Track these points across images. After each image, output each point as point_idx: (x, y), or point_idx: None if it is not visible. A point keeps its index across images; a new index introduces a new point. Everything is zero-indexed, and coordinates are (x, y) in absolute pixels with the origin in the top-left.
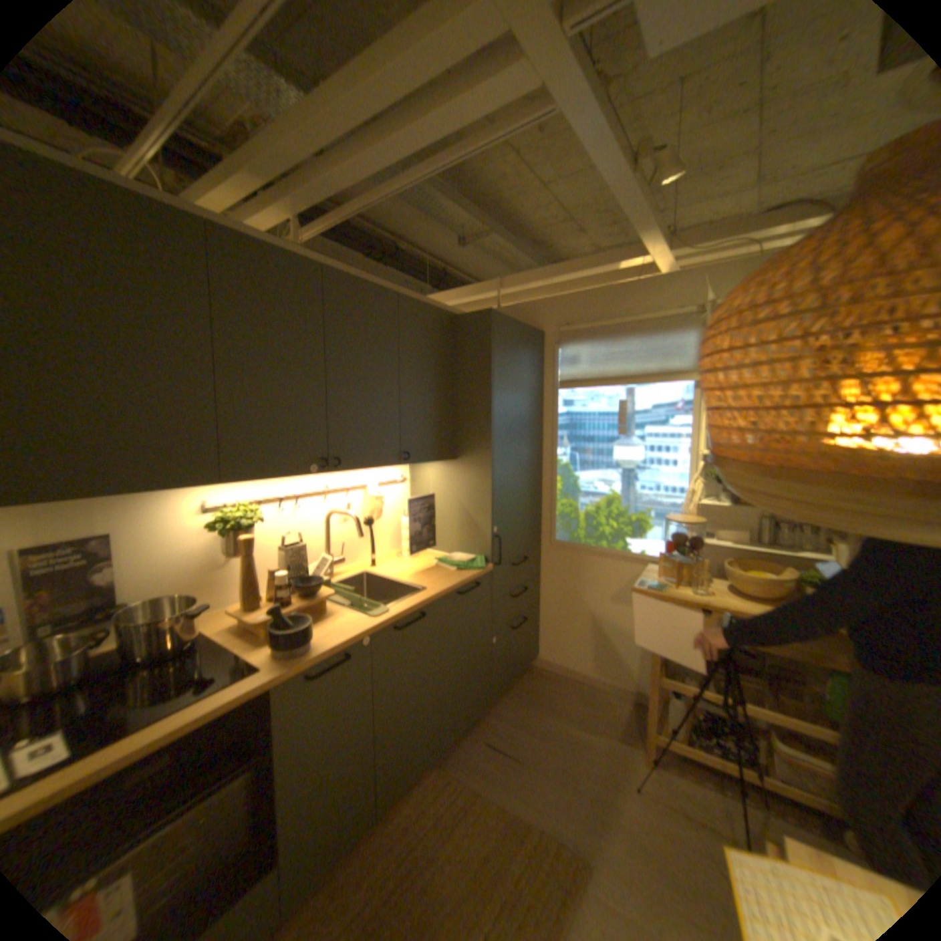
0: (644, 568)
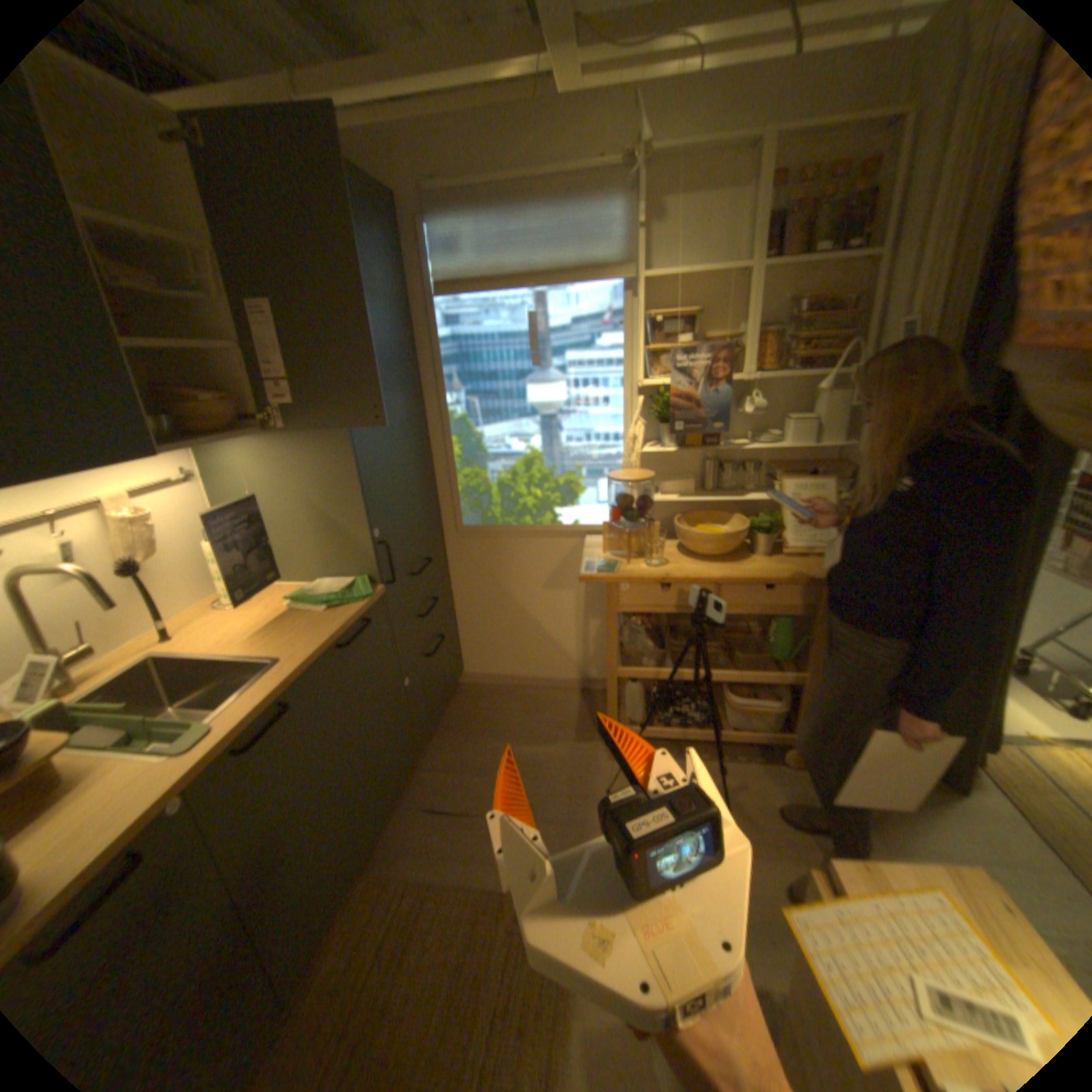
0: (578, 540)
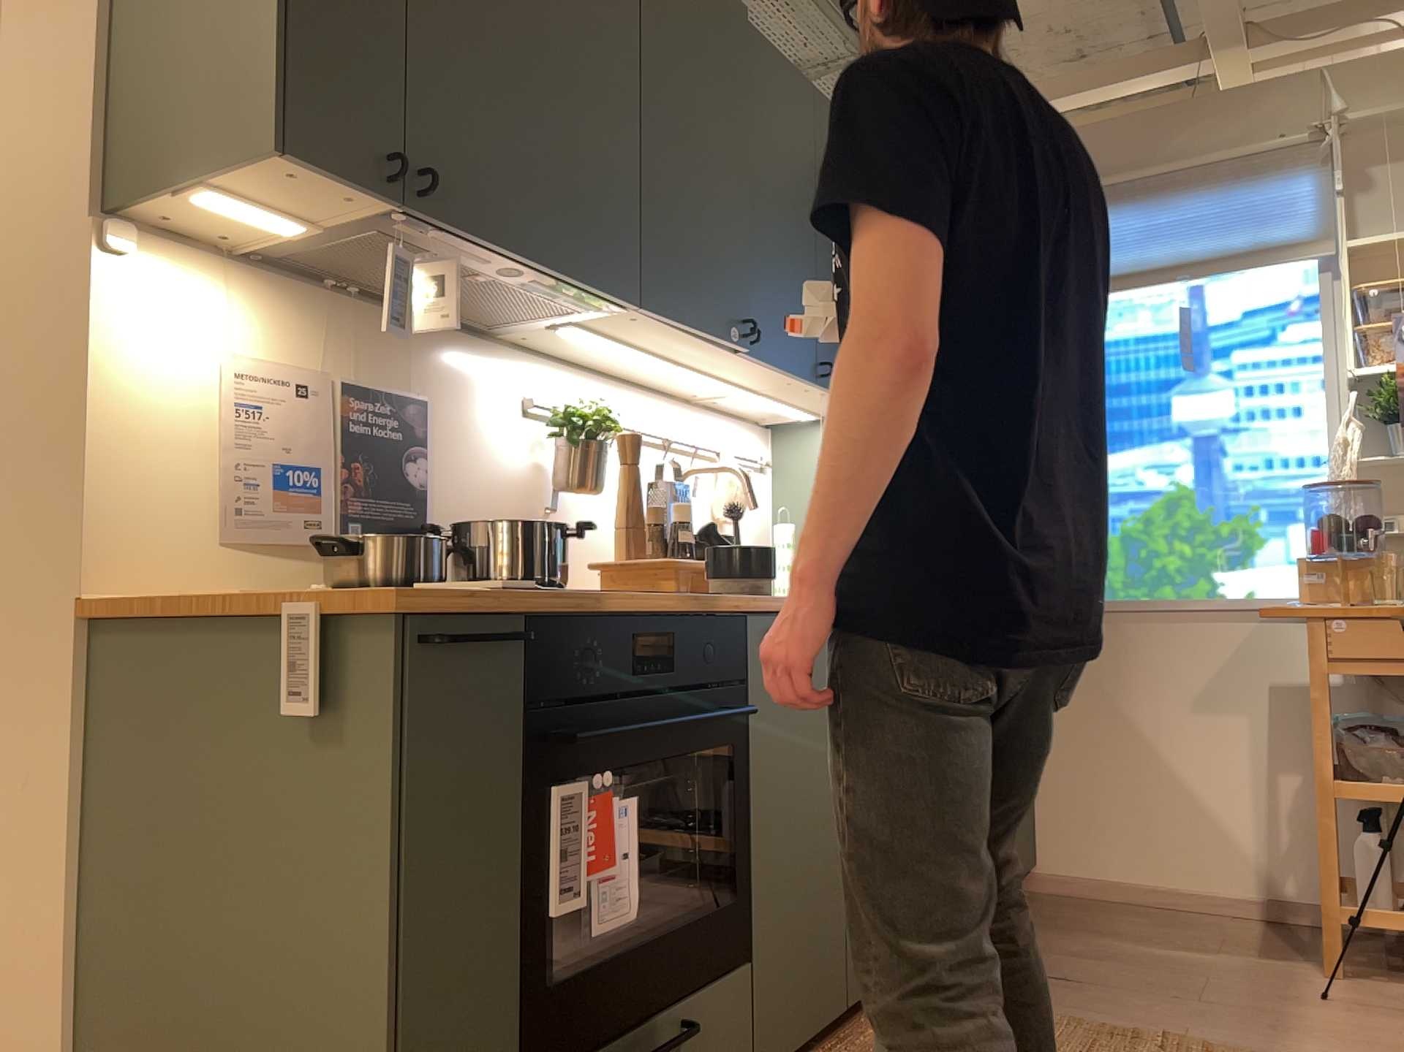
0: (1255, 623)
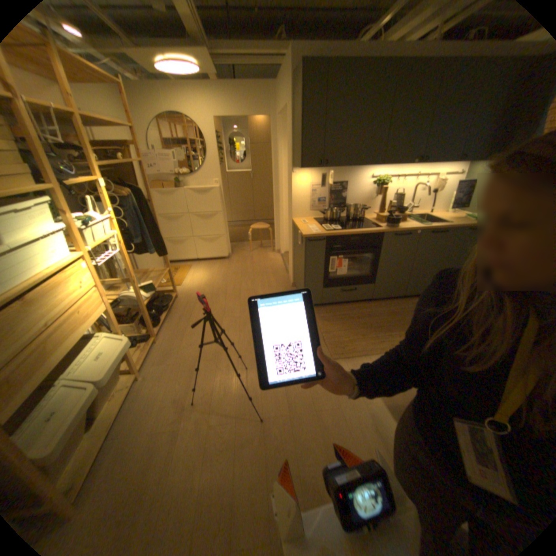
0: None
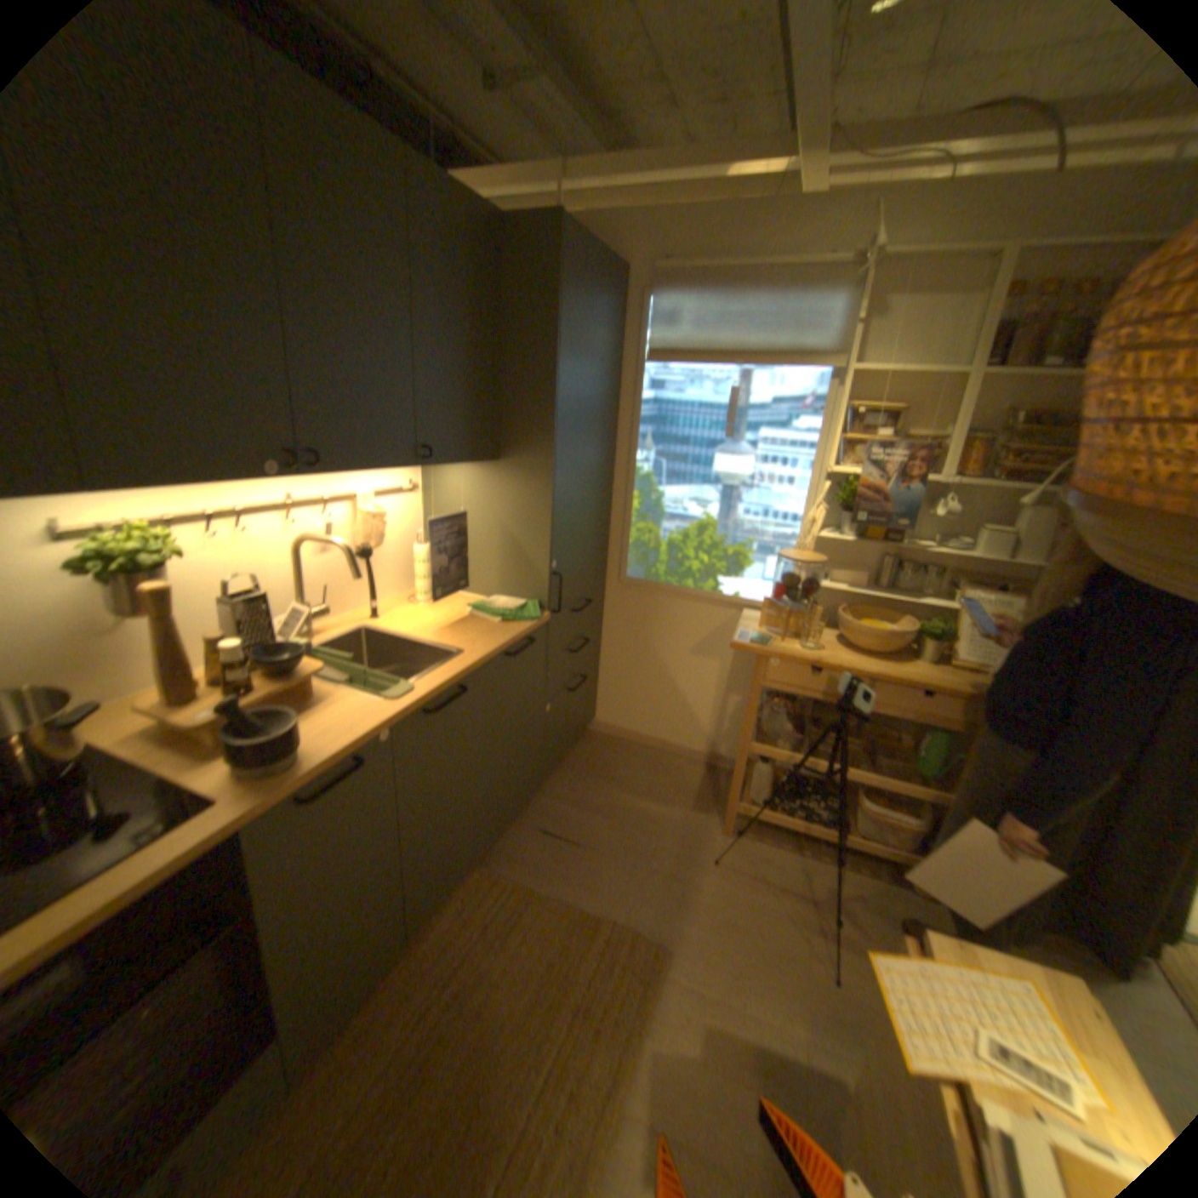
0: (735, 613)
